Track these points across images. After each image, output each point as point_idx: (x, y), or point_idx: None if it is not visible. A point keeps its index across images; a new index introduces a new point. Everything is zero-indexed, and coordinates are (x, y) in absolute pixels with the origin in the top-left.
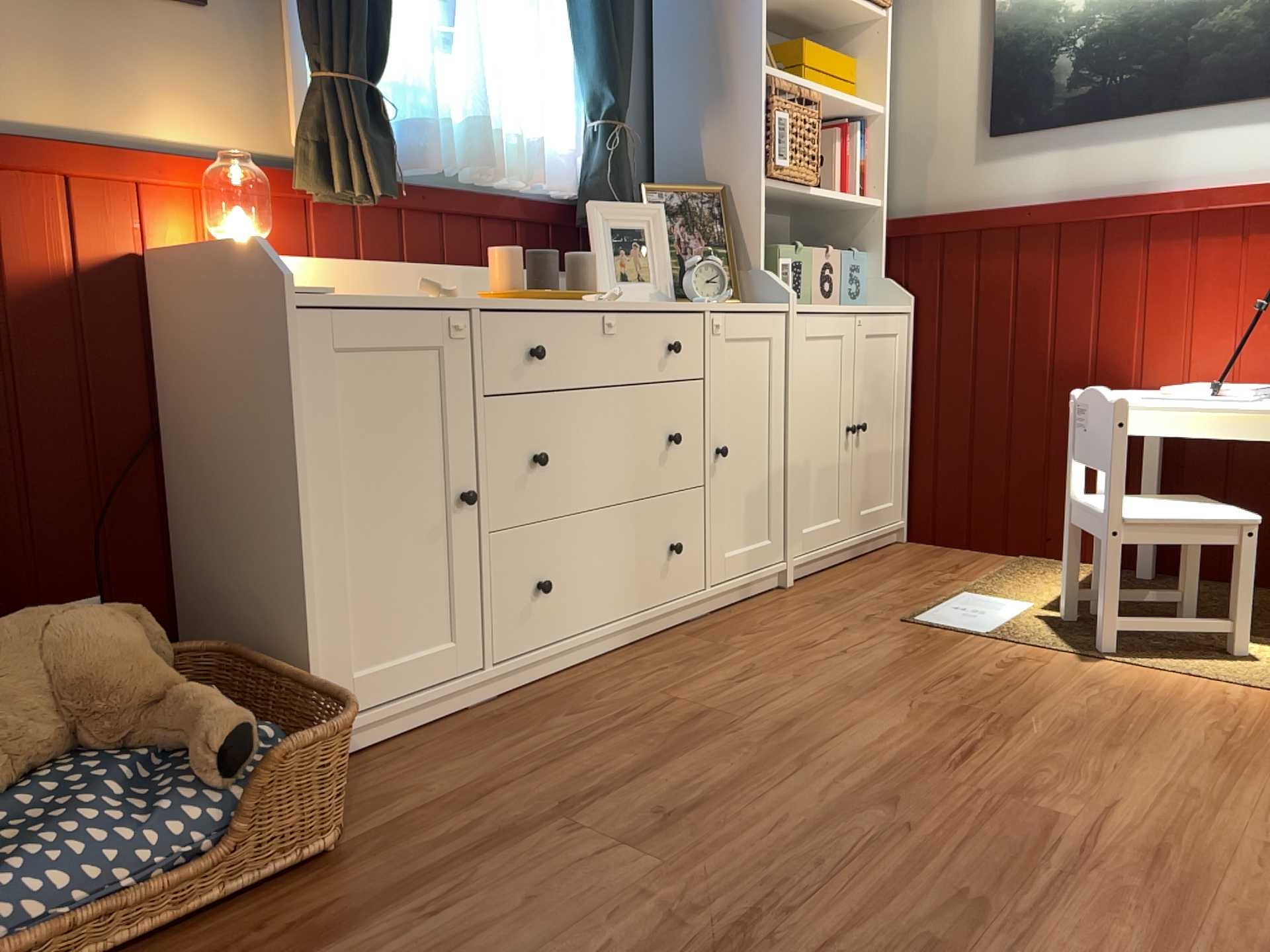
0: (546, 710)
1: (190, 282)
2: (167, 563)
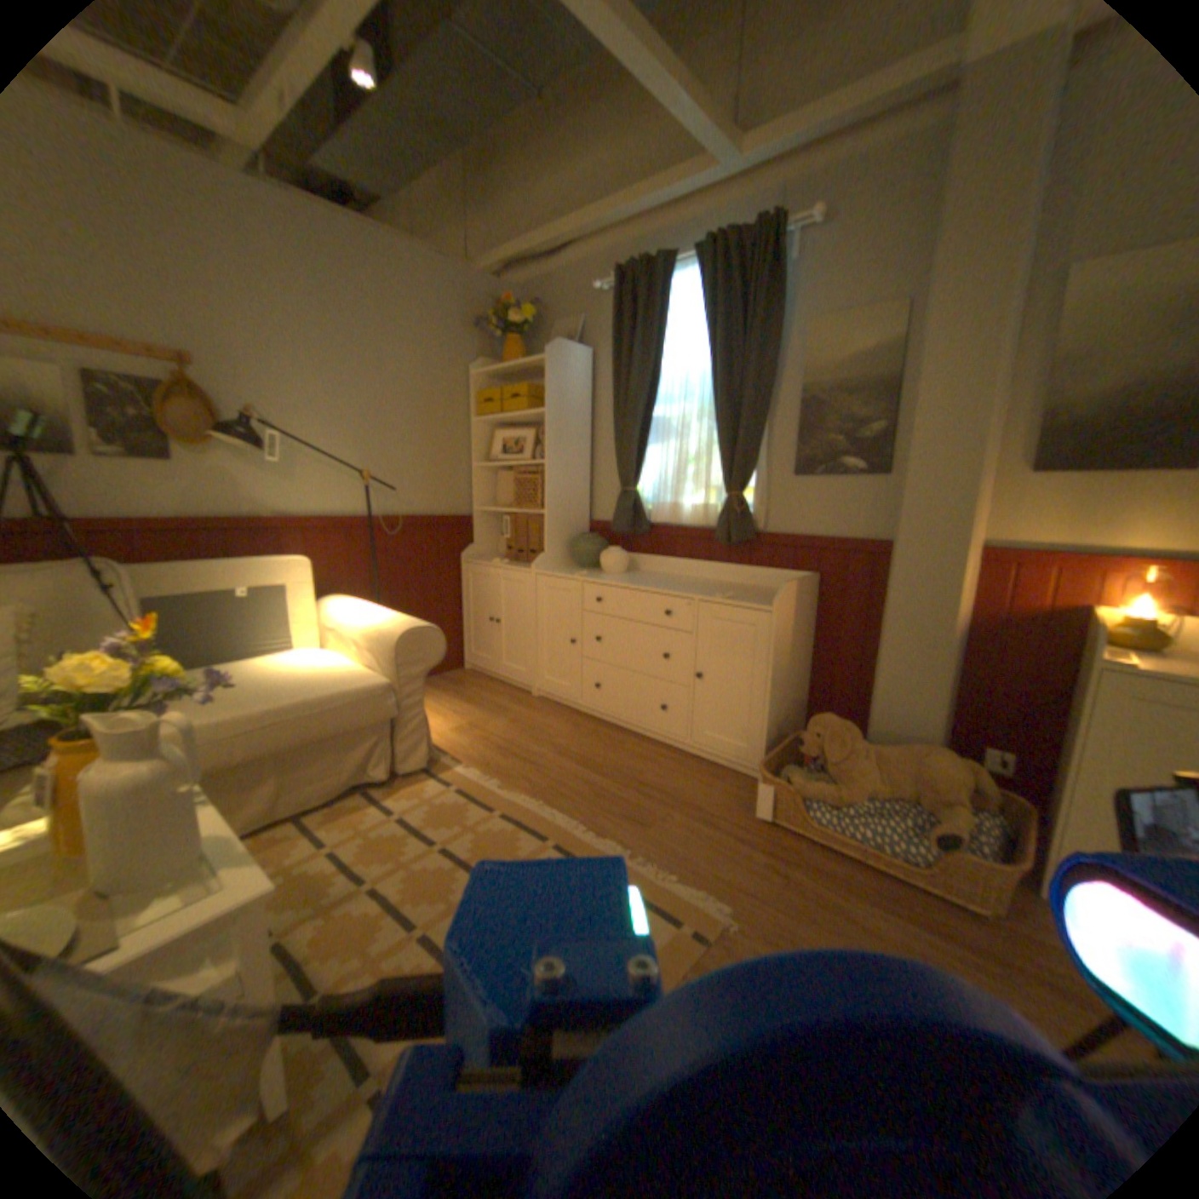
0: None
1: (1093, 631)
2: (1056, 758)
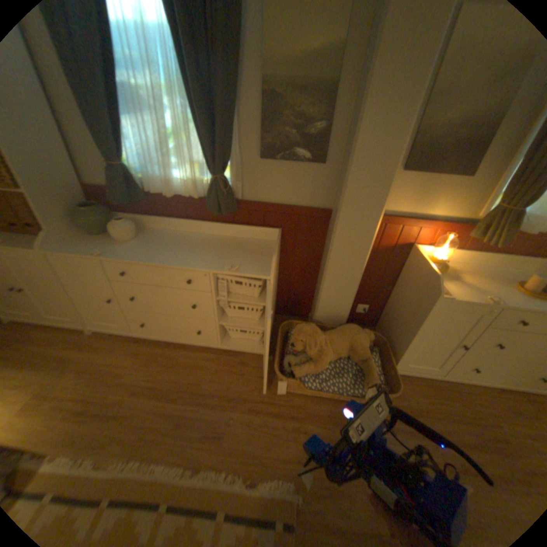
0: (455, 398)
1: (419, 263)
2: (384, 305)
